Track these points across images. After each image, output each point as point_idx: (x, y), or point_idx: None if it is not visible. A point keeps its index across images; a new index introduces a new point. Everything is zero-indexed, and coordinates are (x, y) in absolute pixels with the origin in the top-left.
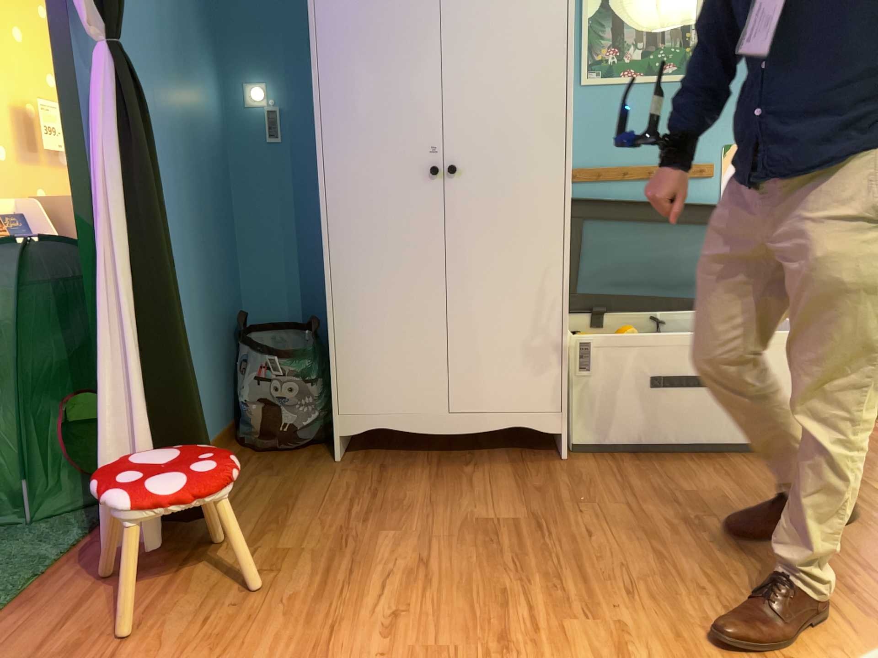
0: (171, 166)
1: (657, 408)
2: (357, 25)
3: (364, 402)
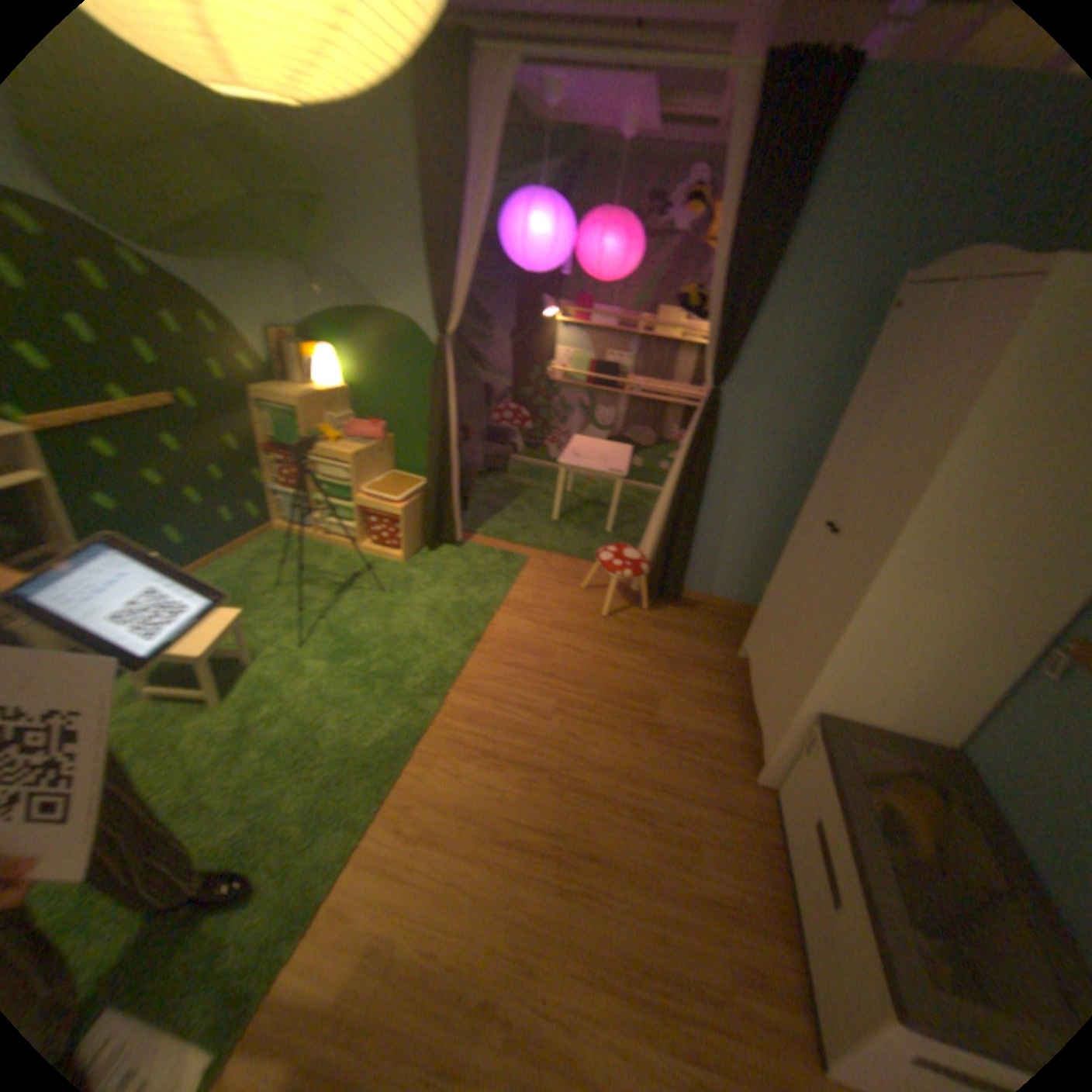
0: (786, 456)
1: (807, 850)
2: (867, 400)
3: (755, 643)
